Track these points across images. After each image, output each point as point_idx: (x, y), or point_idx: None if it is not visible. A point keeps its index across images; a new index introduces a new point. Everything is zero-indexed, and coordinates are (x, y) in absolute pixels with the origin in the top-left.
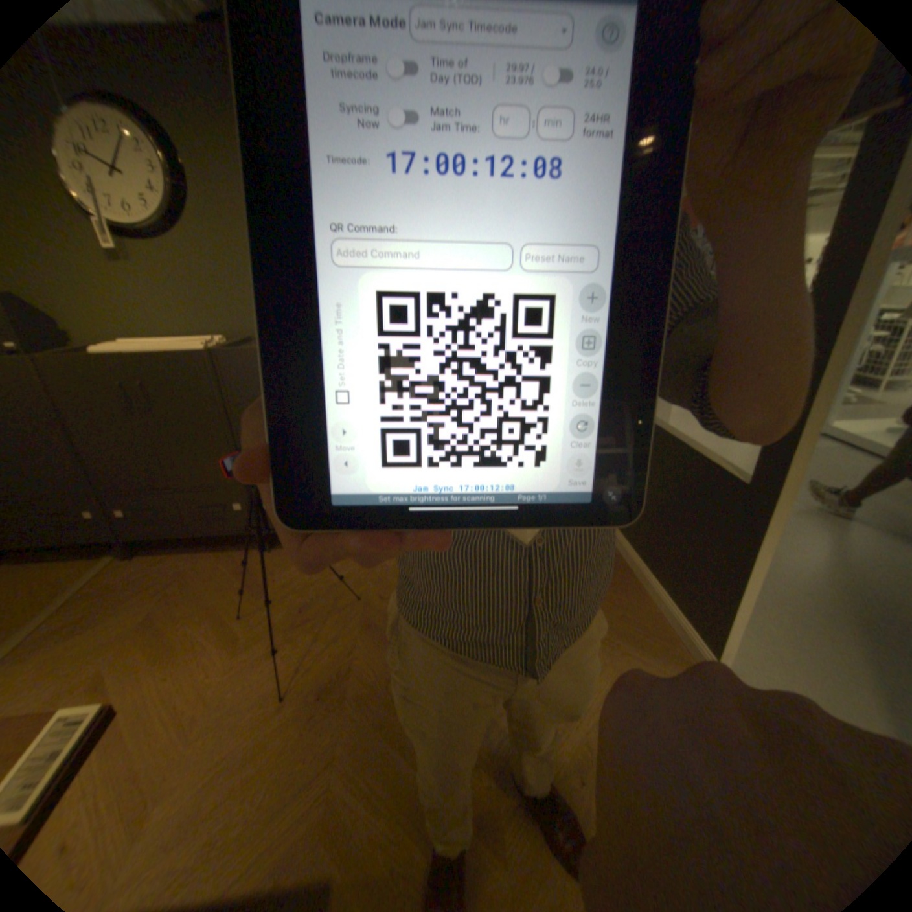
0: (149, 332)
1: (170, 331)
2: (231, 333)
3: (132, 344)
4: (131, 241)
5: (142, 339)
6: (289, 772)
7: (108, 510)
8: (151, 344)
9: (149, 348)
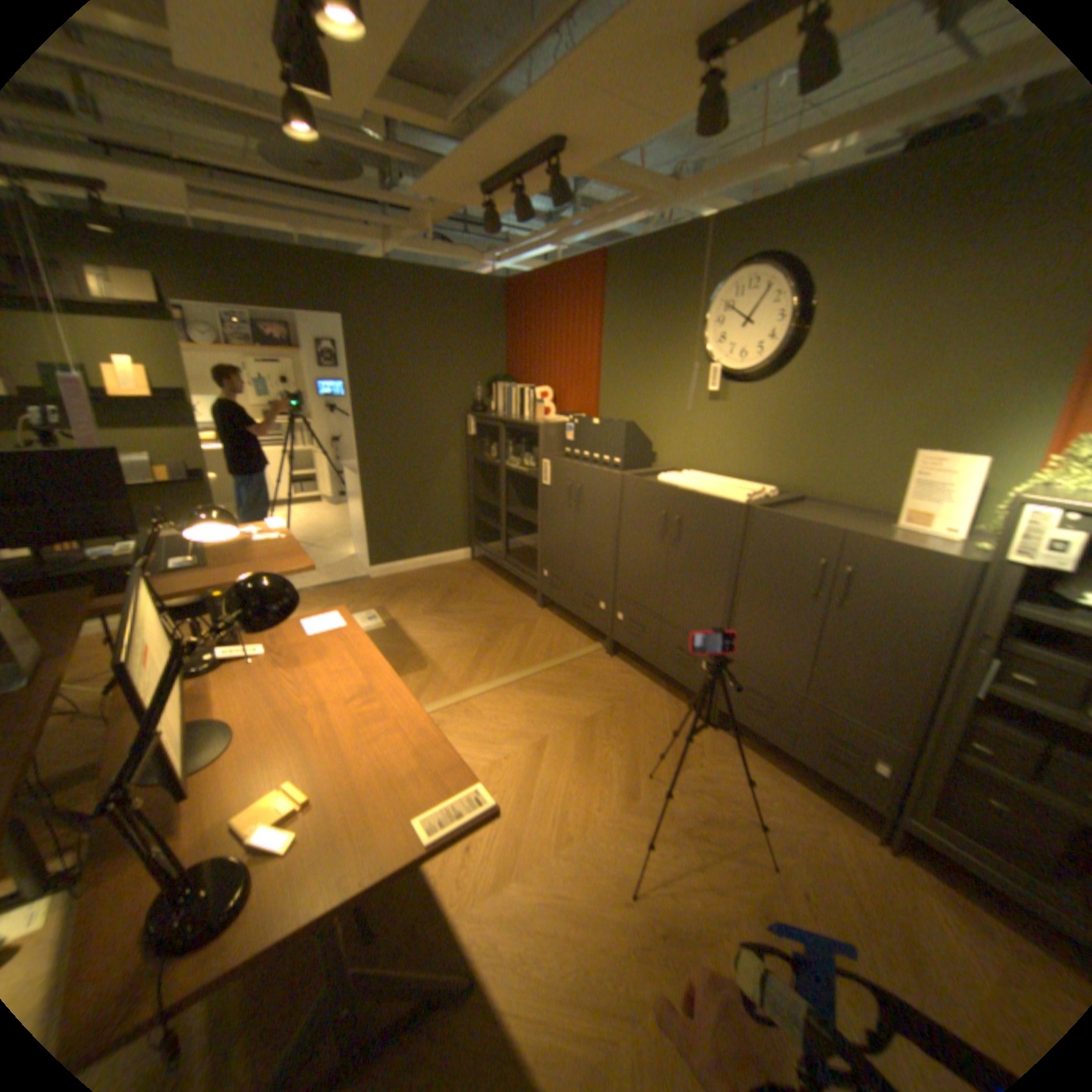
0: (713, 470)
1: (730, 473)
2: (787, 489)
3: (690, 482)
4: (734, 387)
5: (702, 478)
6: (599, 983)
7: (615, 611)
8: (704, 486)
9: (700, 491)
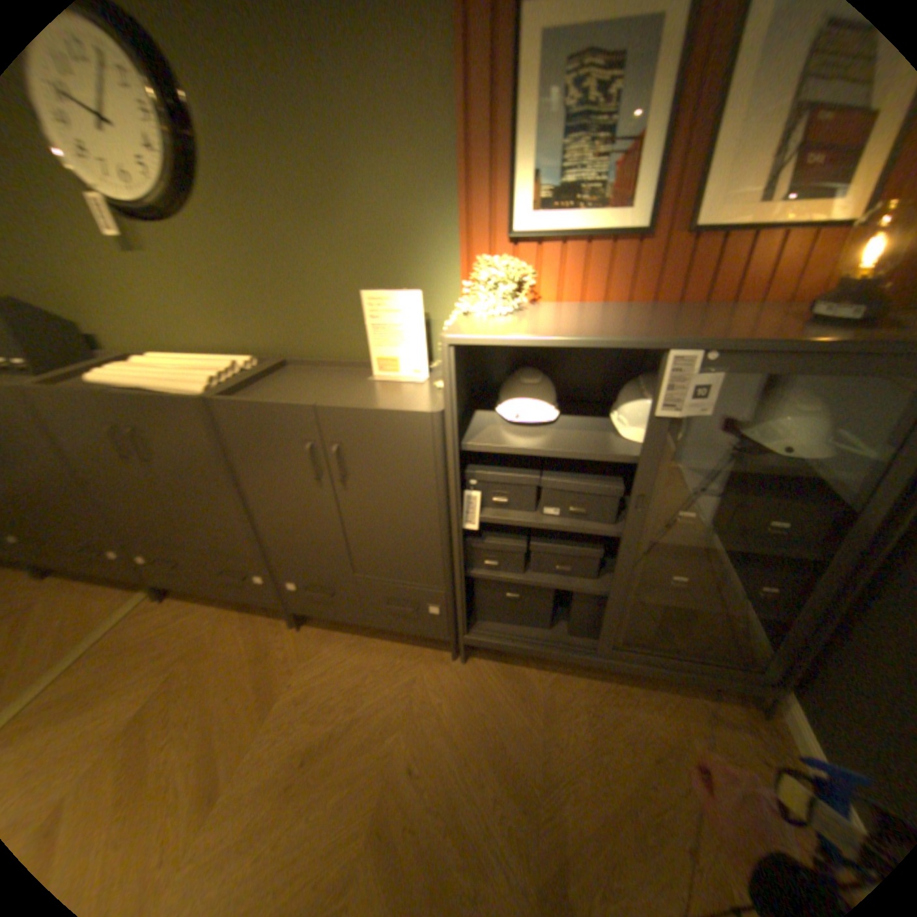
0: (173, 344)
1: (195, 344)
2: (263, 353)
3: (131, 372)
4: (139, 226)
5: (153, 360)
6: None
7: (128, 554)
8: (149, 374)
9: (140, 385)
